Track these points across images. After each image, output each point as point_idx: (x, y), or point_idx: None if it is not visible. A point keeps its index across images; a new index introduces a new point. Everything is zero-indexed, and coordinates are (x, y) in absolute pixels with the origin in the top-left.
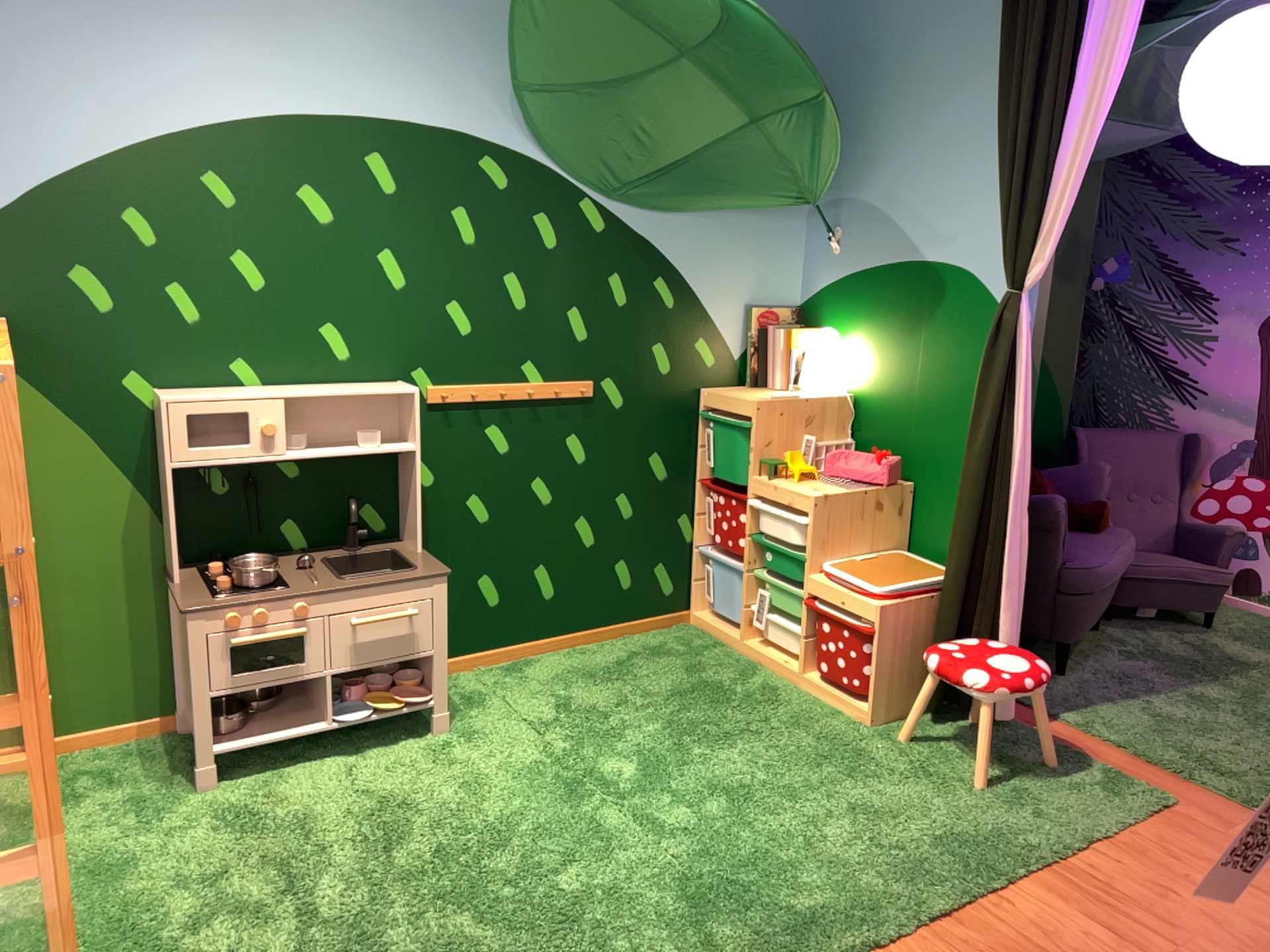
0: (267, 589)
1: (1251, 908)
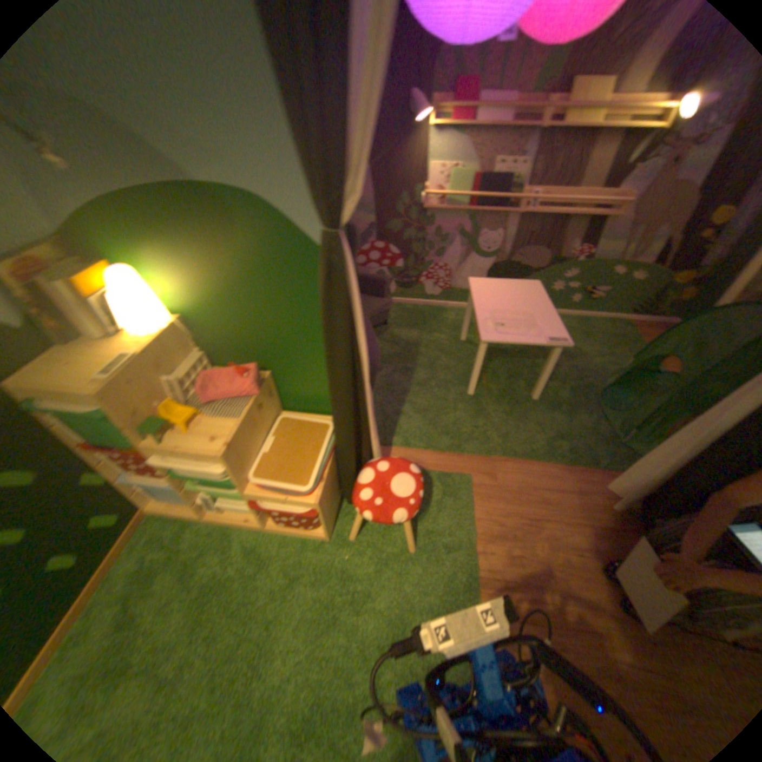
0: None
1: (555, 543)
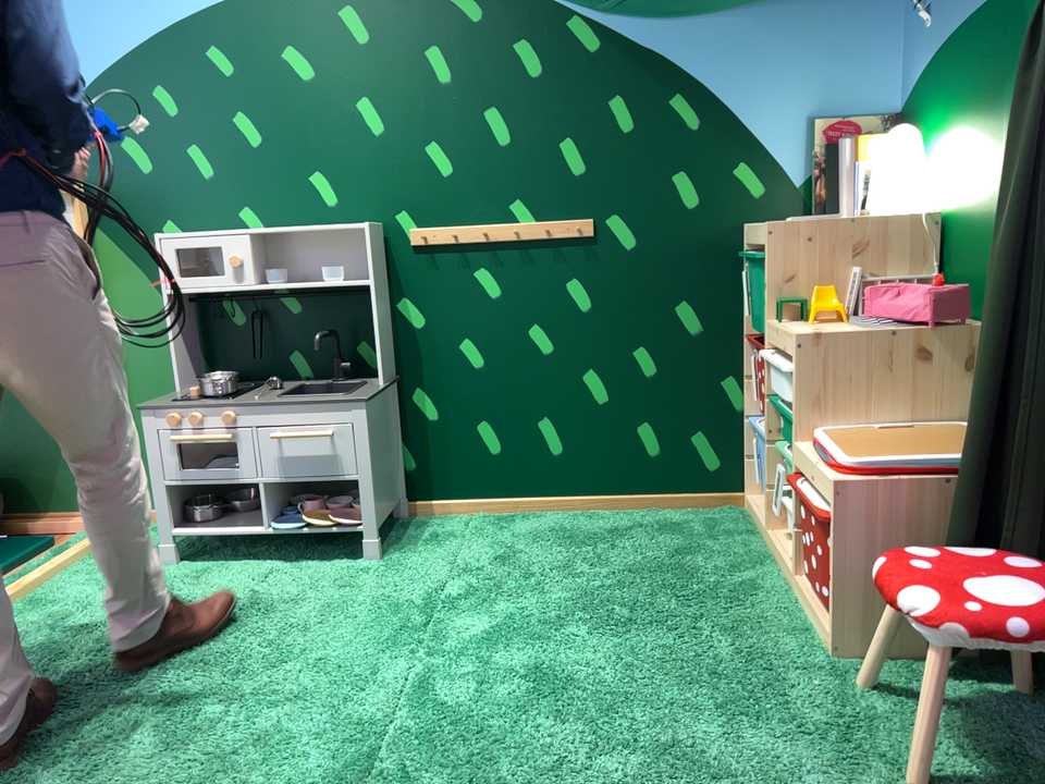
0: (208, 401)
1: None
